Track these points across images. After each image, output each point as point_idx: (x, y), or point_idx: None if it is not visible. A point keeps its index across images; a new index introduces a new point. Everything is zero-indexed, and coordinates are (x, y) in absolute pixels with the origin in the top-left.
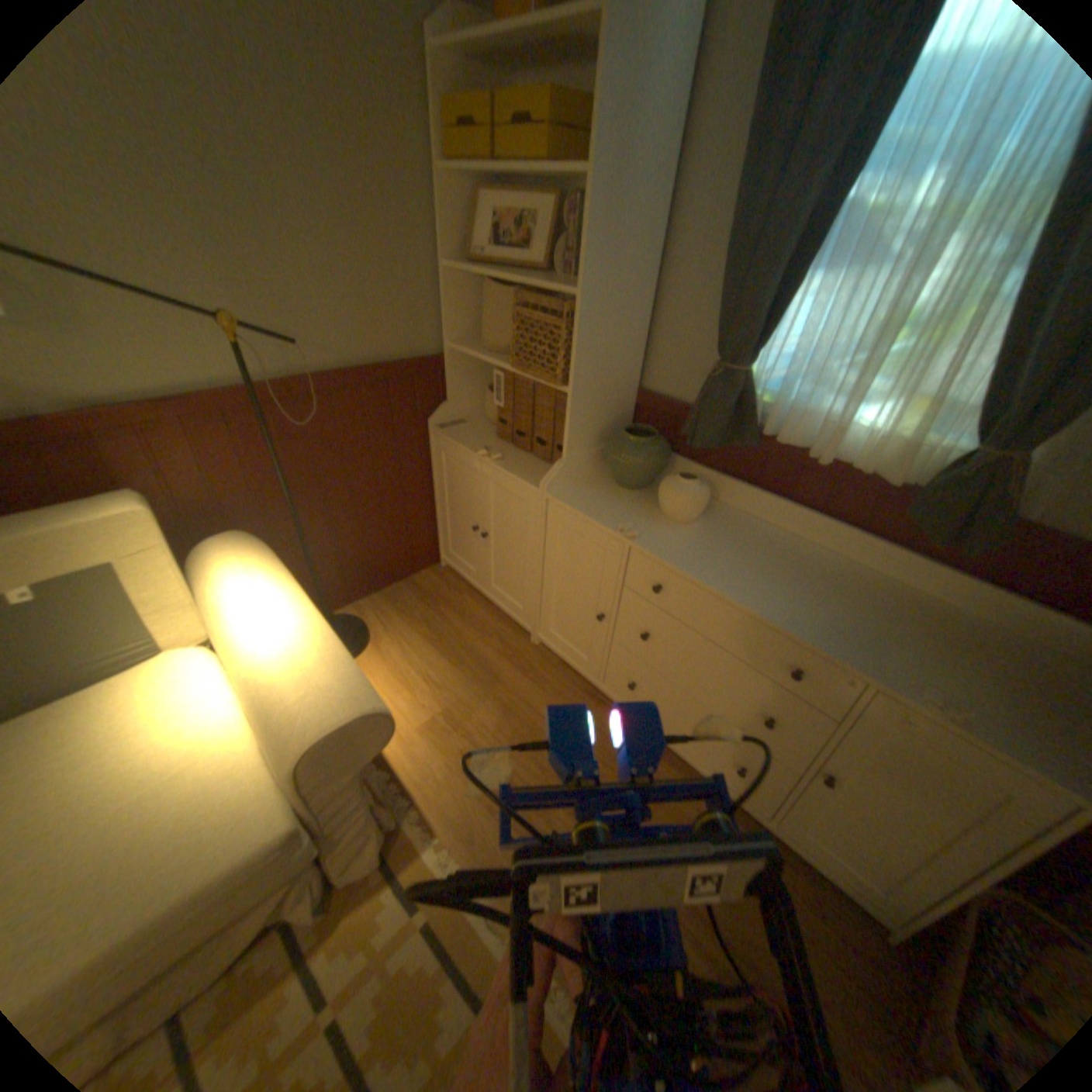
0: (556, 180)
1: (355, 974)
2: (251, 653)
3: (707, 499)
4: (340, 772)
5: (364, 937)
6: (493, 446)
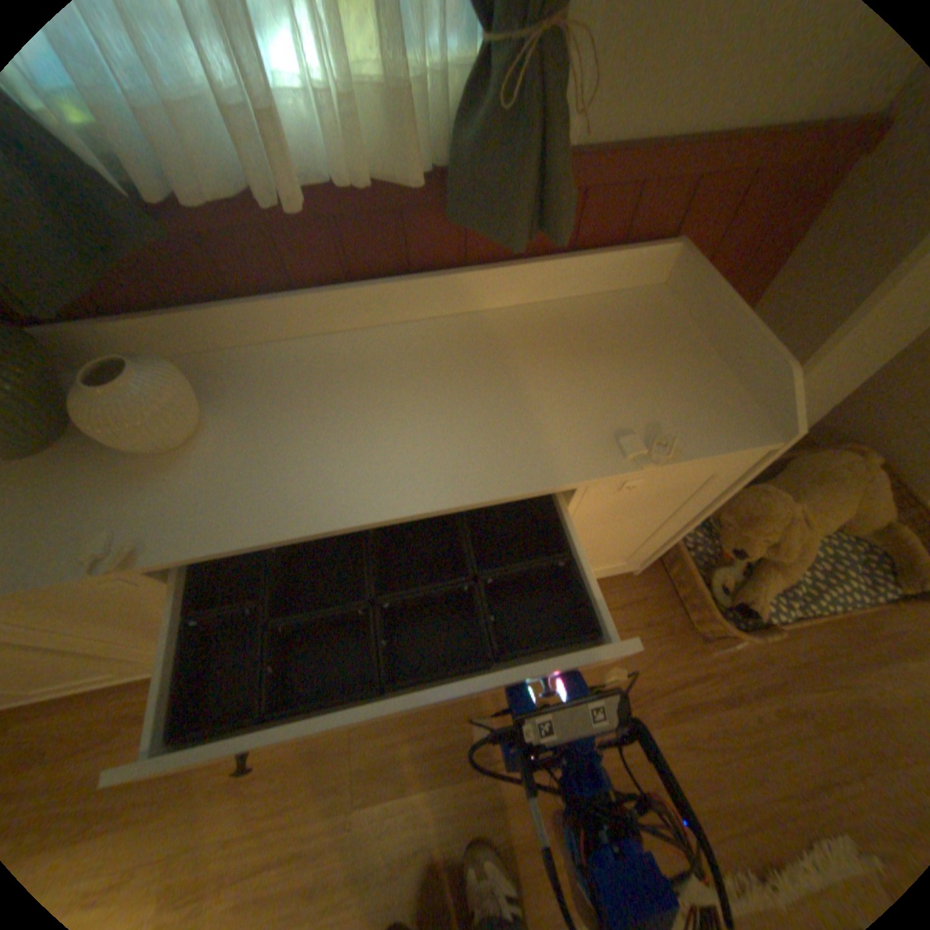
0: None
1: None
2: None
3: (181, 382)
4: None
5: None
6: None
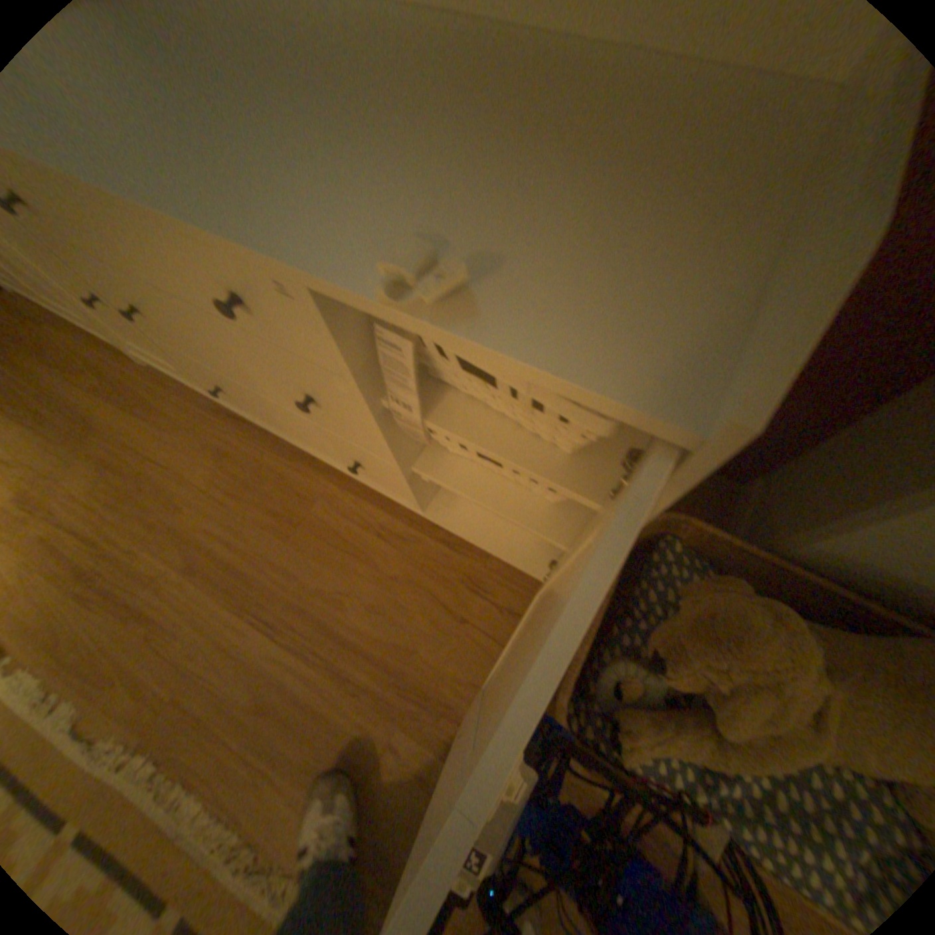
0: None
1: None
2: None
3: None
4: None
5: None
6: None
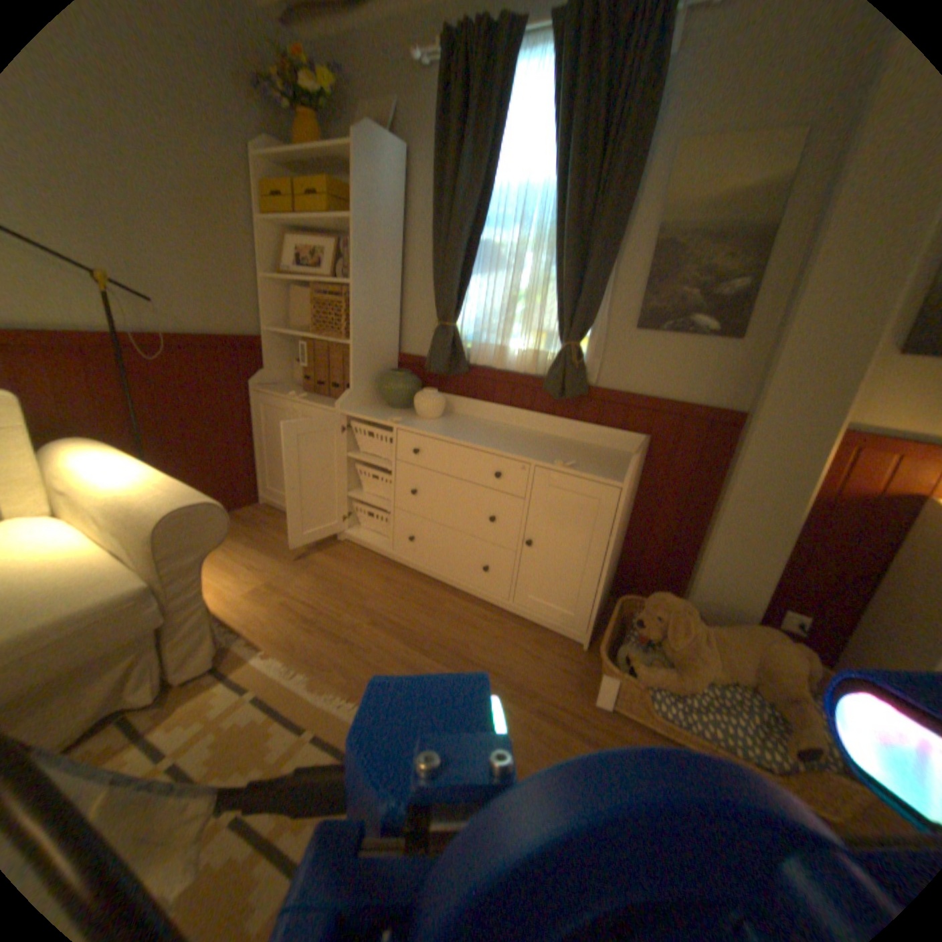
0: (335, 234)
1: (192, 735)
2: (108, 485)
3: (442, 402)
4: (186, 550)
5: (199, 714)
6: (300, 394)
